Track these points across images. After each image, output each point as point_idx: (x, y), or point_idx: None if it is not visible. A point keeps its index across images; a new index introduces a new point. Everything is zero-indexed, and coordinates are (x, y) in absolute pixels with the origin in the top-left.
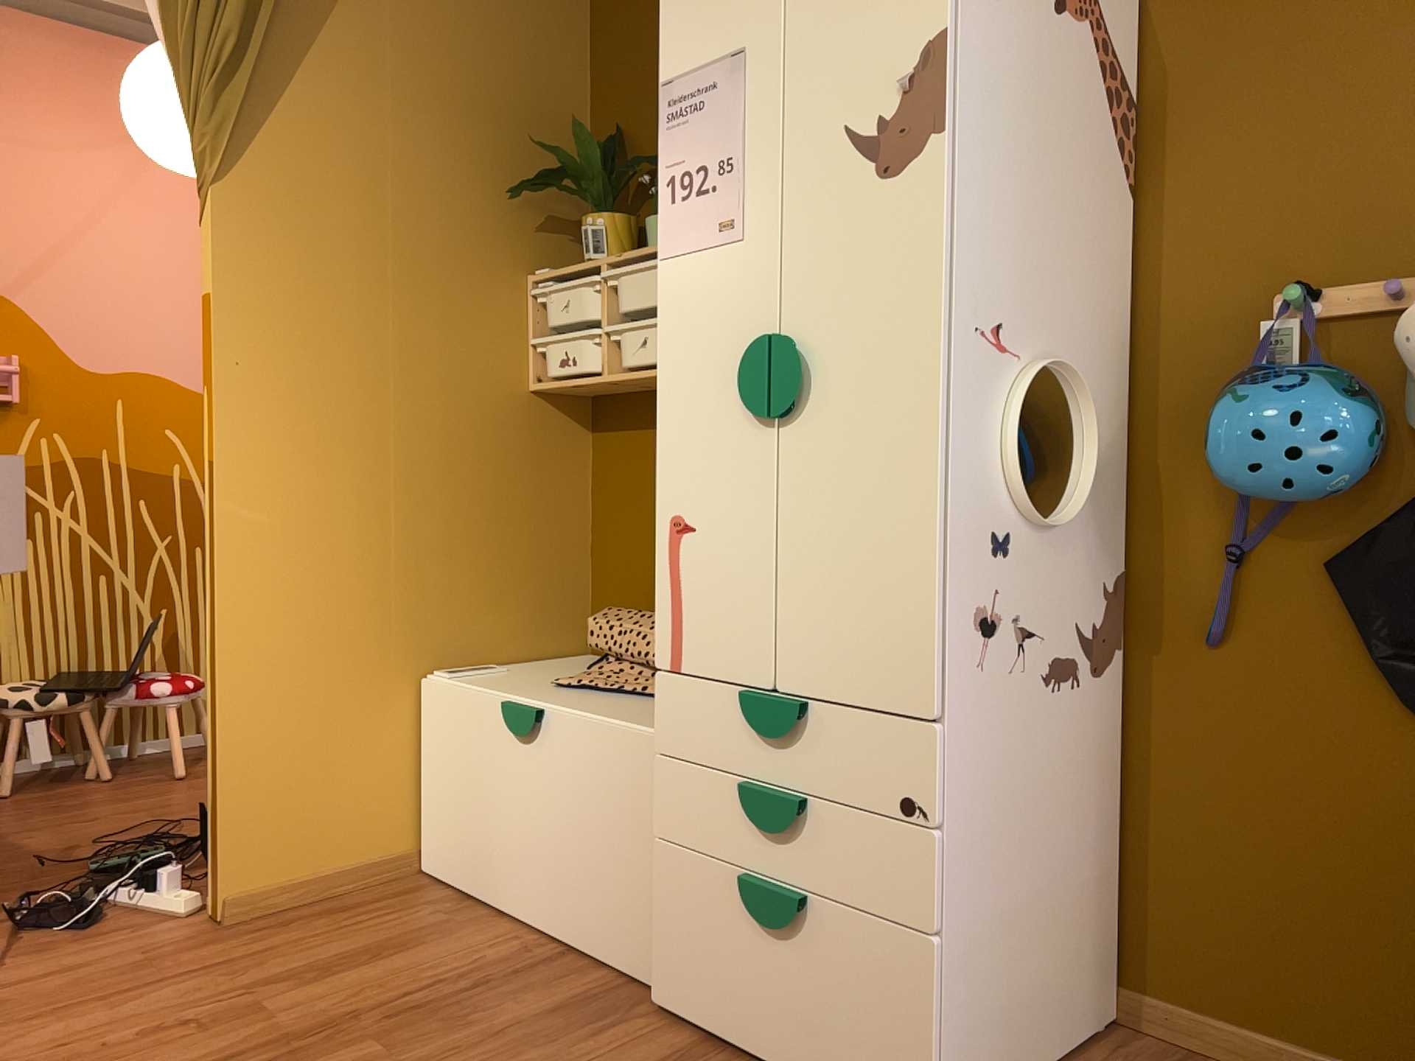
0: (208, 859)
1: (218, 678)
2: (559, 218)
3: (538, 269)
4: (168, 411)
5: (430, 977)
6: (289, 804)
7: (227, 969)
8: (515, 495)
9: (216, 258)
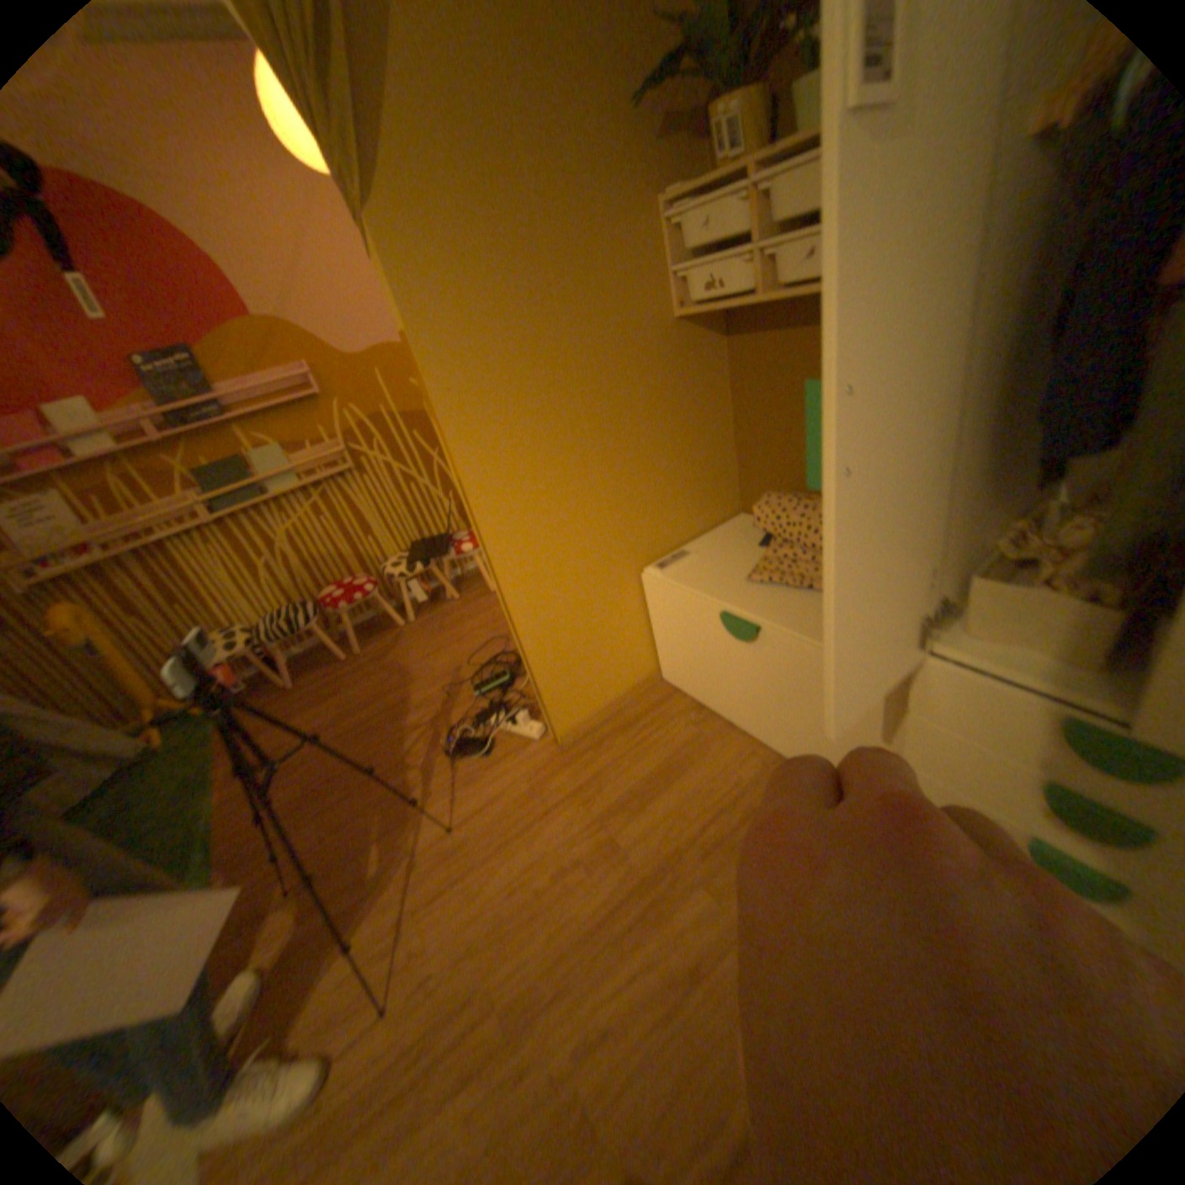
0: (543, 712)
1: (516, 620)
2: (675, 108)
3: (664, 179)
4: (403, 363)
5: (712, 802)
6: (579, 672)
7: (581, 794)
8: (678, 411)
9: (392, 287)
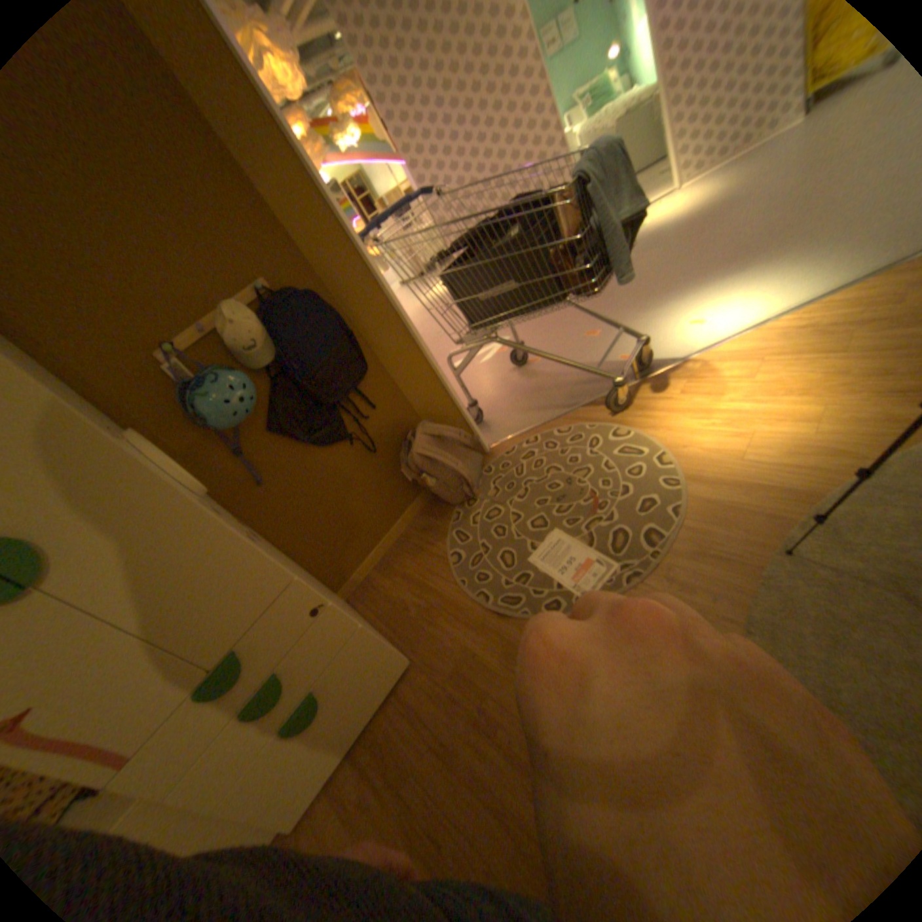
0: None
1: None
2: None
3: None
4: None
5: None
6: None
7: None
8: None
9: None
